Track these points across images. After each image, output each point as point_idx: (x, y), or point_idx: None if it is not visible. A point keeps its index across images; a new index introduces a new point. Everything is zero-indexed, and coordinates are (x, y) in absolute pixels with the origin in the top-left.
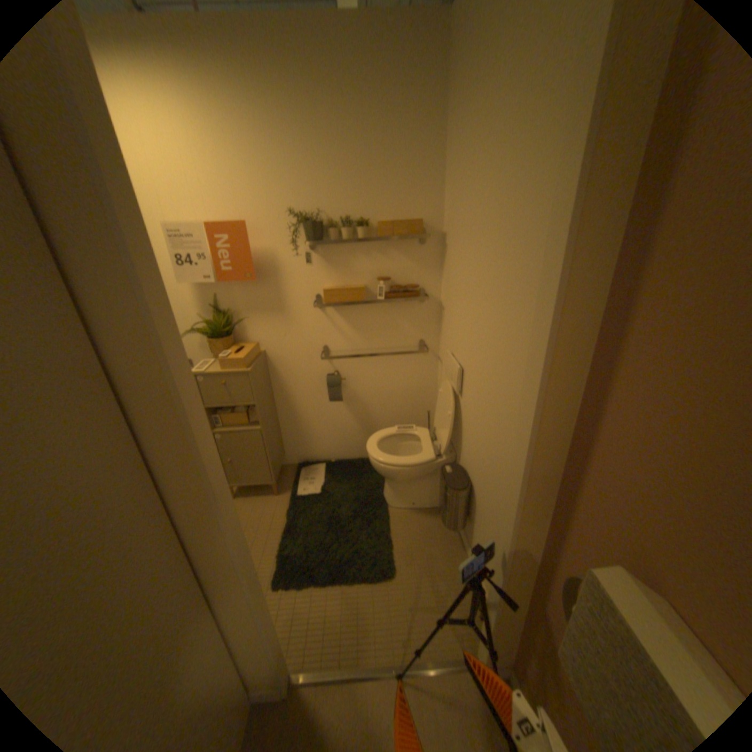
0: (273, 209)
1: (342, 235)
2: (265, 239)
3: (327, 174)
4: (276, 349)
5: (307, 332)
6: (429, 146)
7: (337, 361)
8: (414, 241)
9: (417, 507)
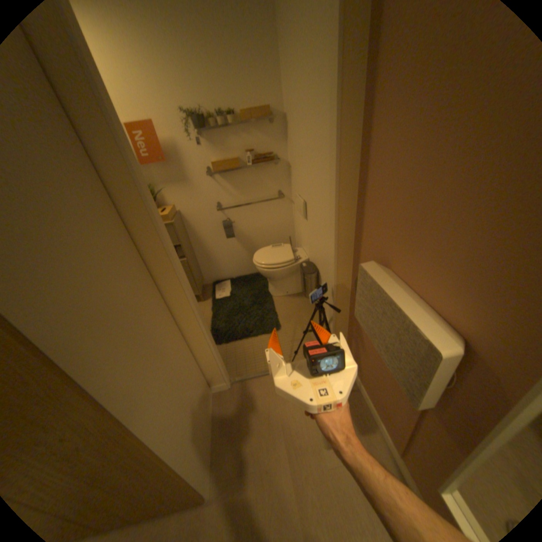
0: (167, 108)
1: (217, 122)
2: (166, 131)
3: (200, 77)
4: (186, 208)
5: (204, 194)
6: (267, 50)
7: (227, 211)
8: (266, 121)
9: (289, 293)
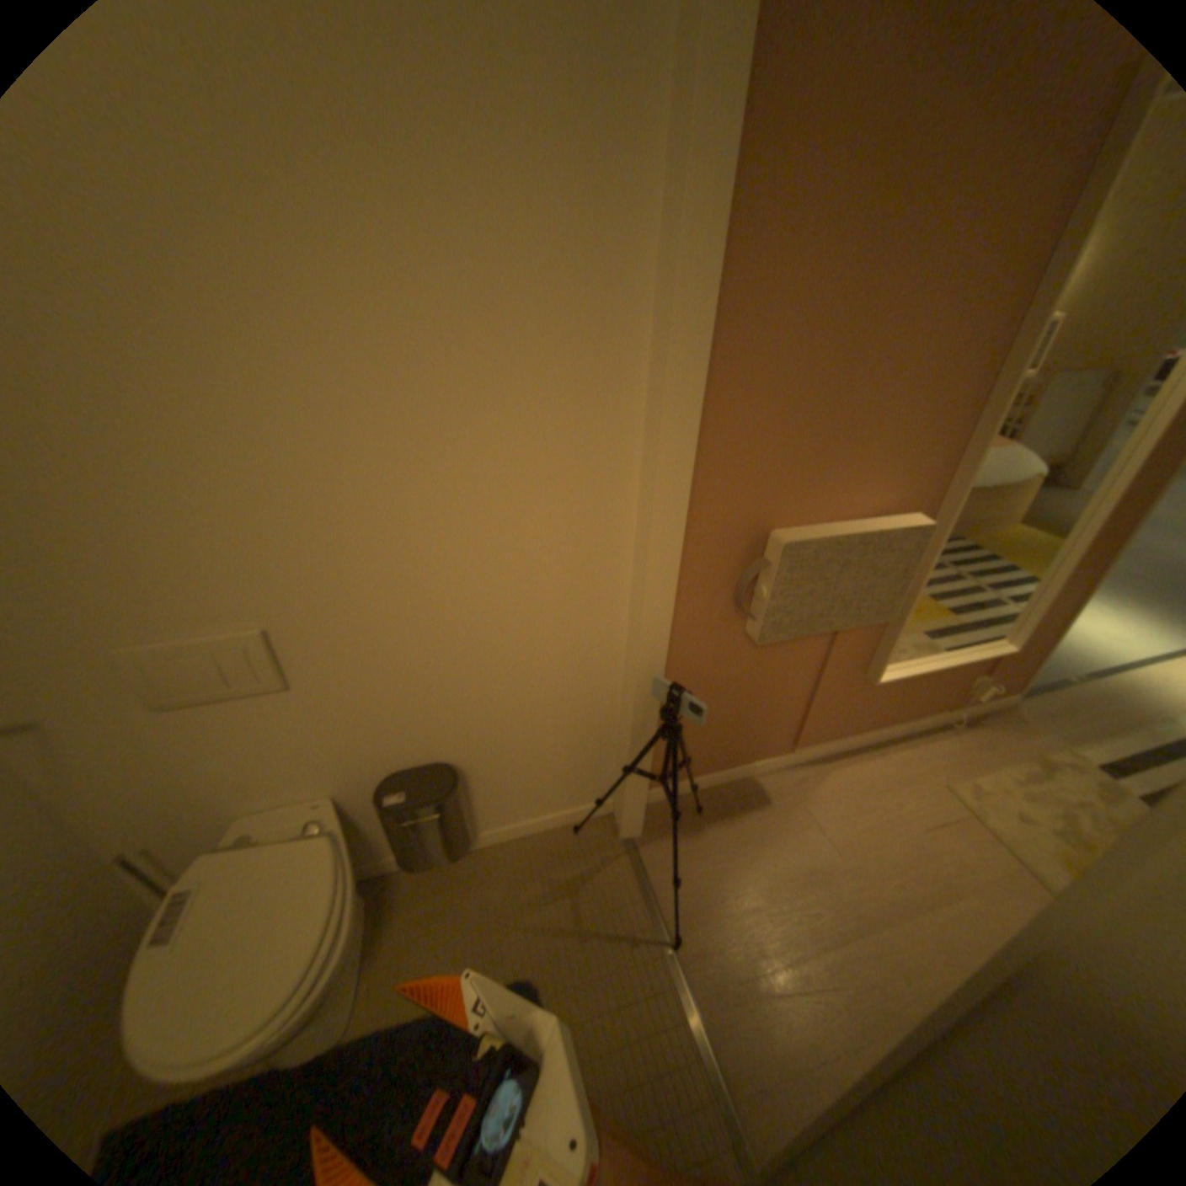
0: None
1: None
2: None
3: None
4: None
5: None
6: None
7: None
8: None
9: (354, 957)
